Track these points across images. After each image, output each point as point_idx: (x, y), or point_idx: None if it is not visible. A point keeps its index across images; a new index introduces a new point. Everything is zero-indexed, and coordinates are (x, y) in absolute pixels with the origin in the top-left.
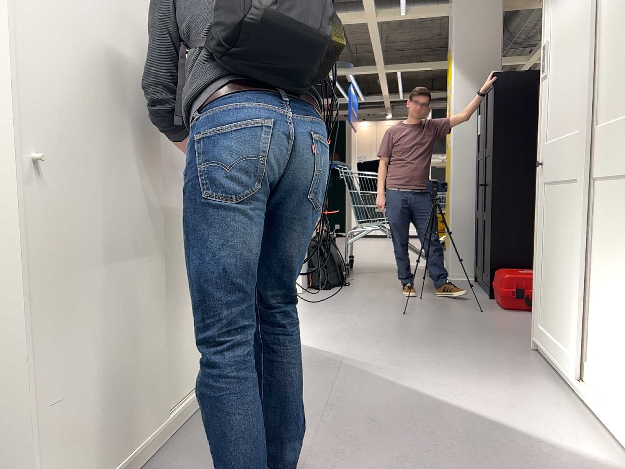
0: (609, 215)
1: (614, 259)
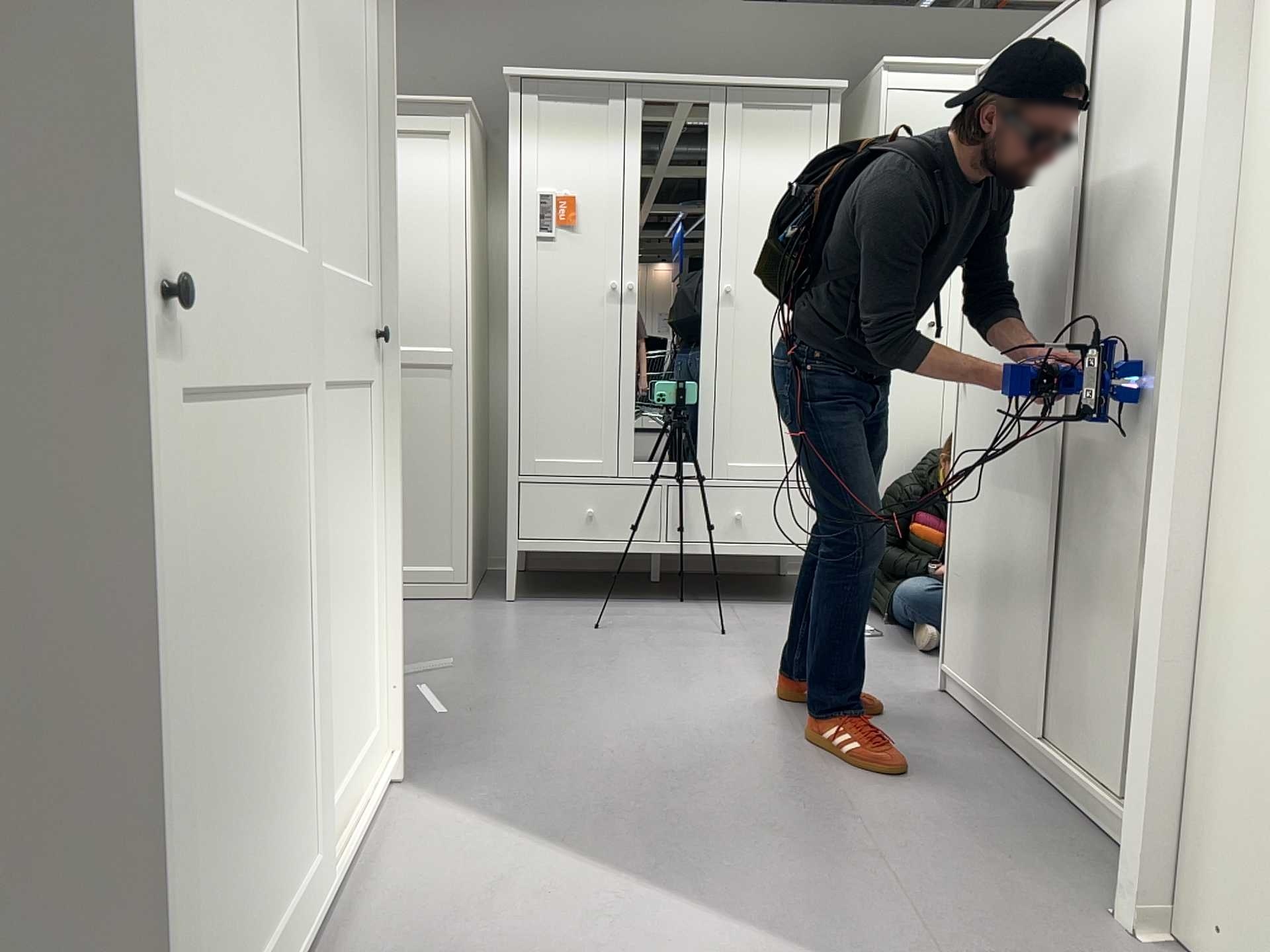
0: (329, 466)
1: (341, 545)
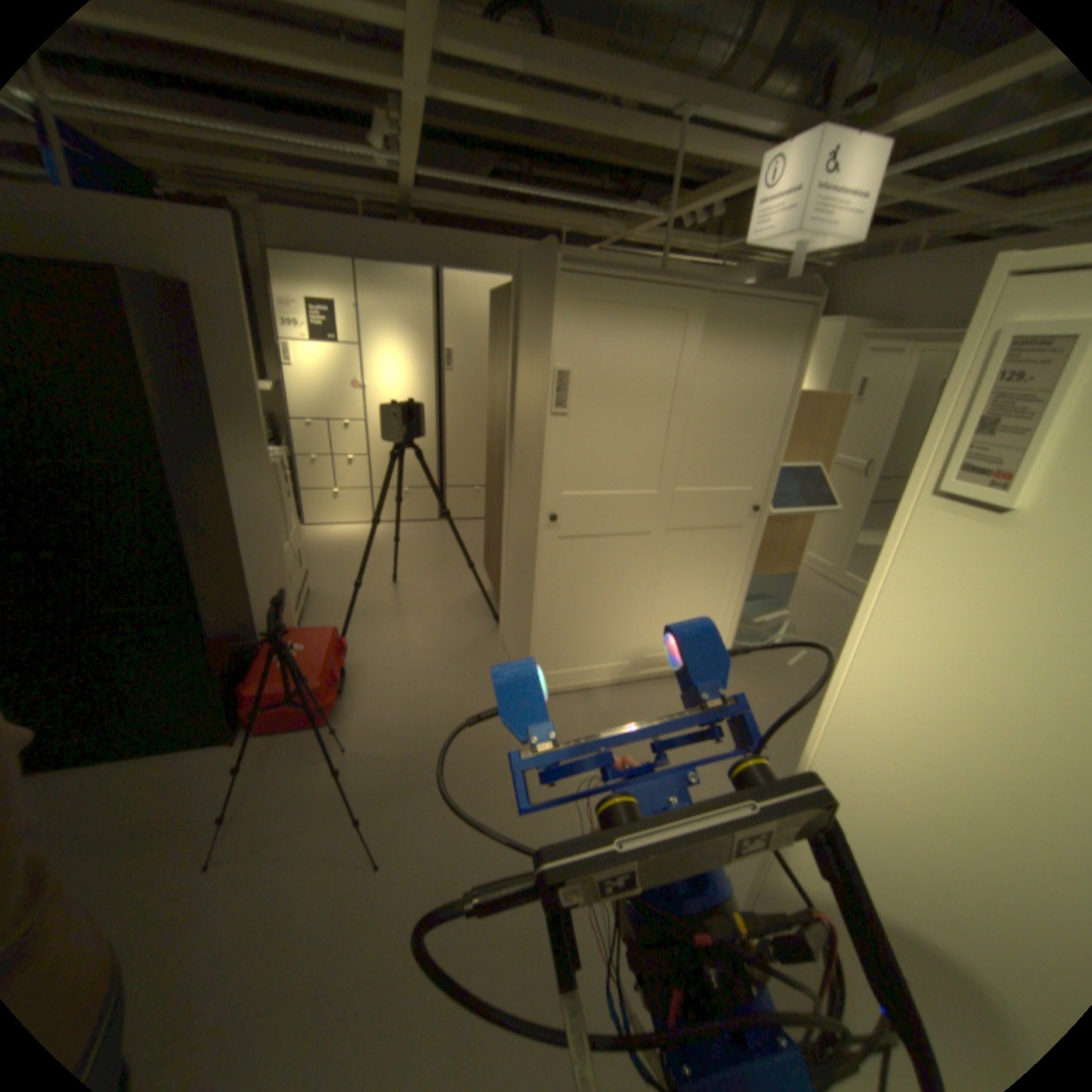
0: (692, 553)
1: (697, 579)
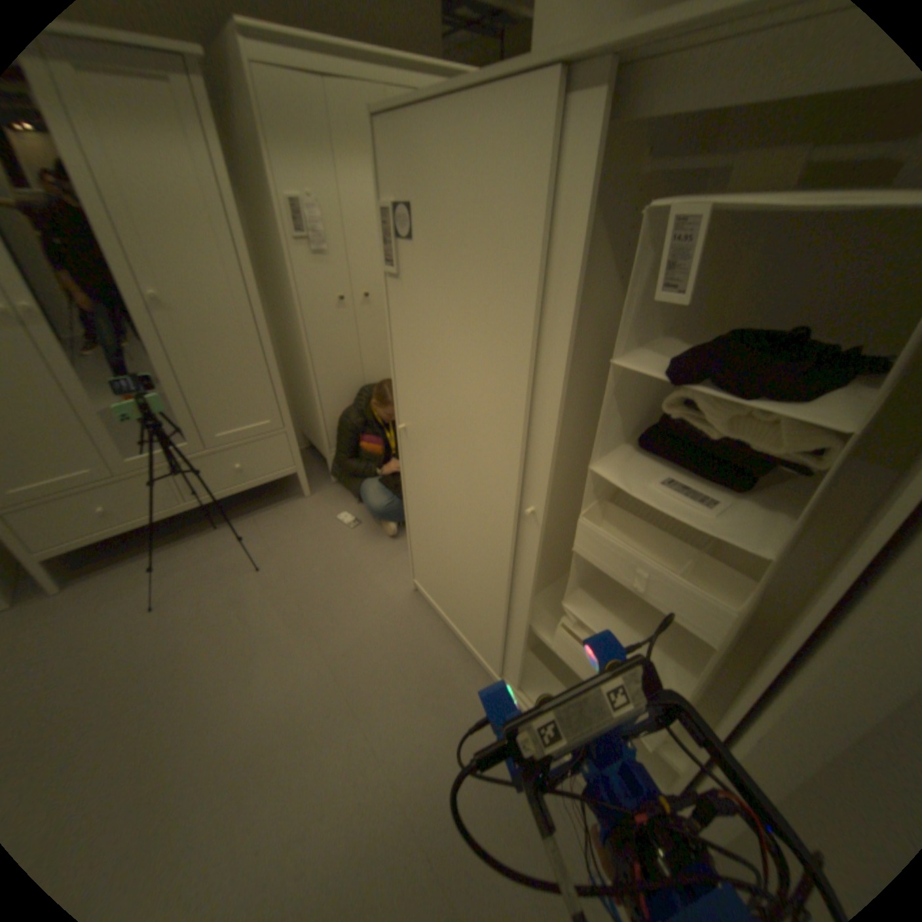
0: None
1: None
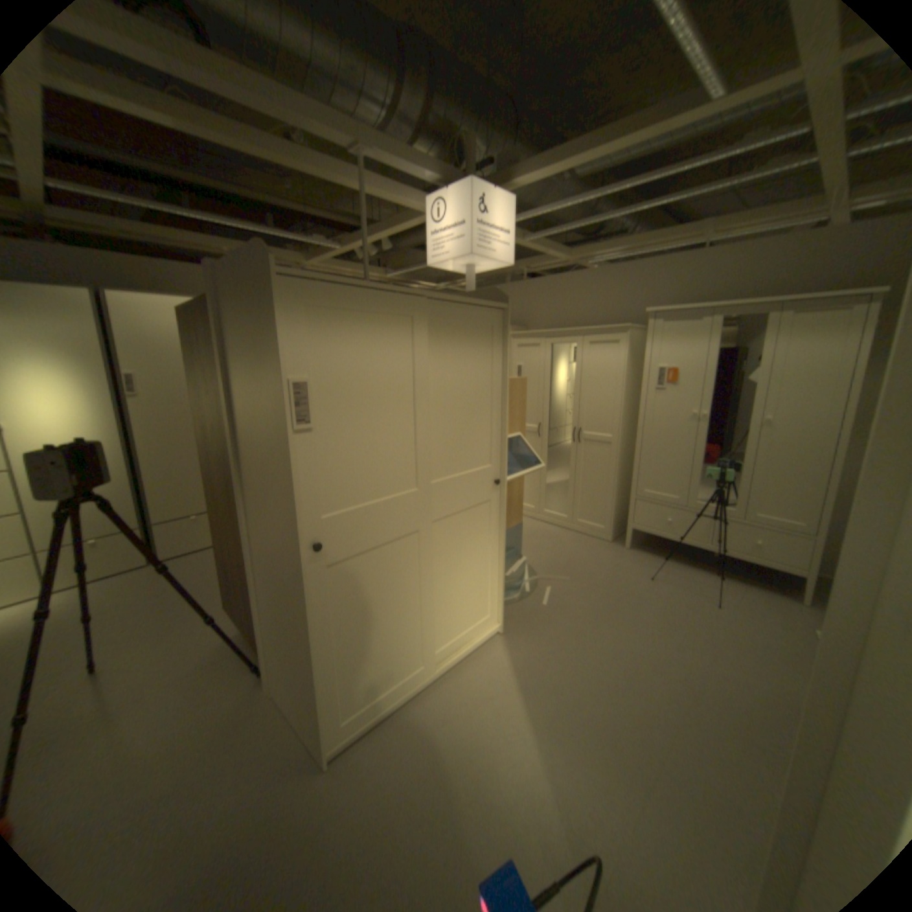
0: (455, 537)
1: (464, 559)
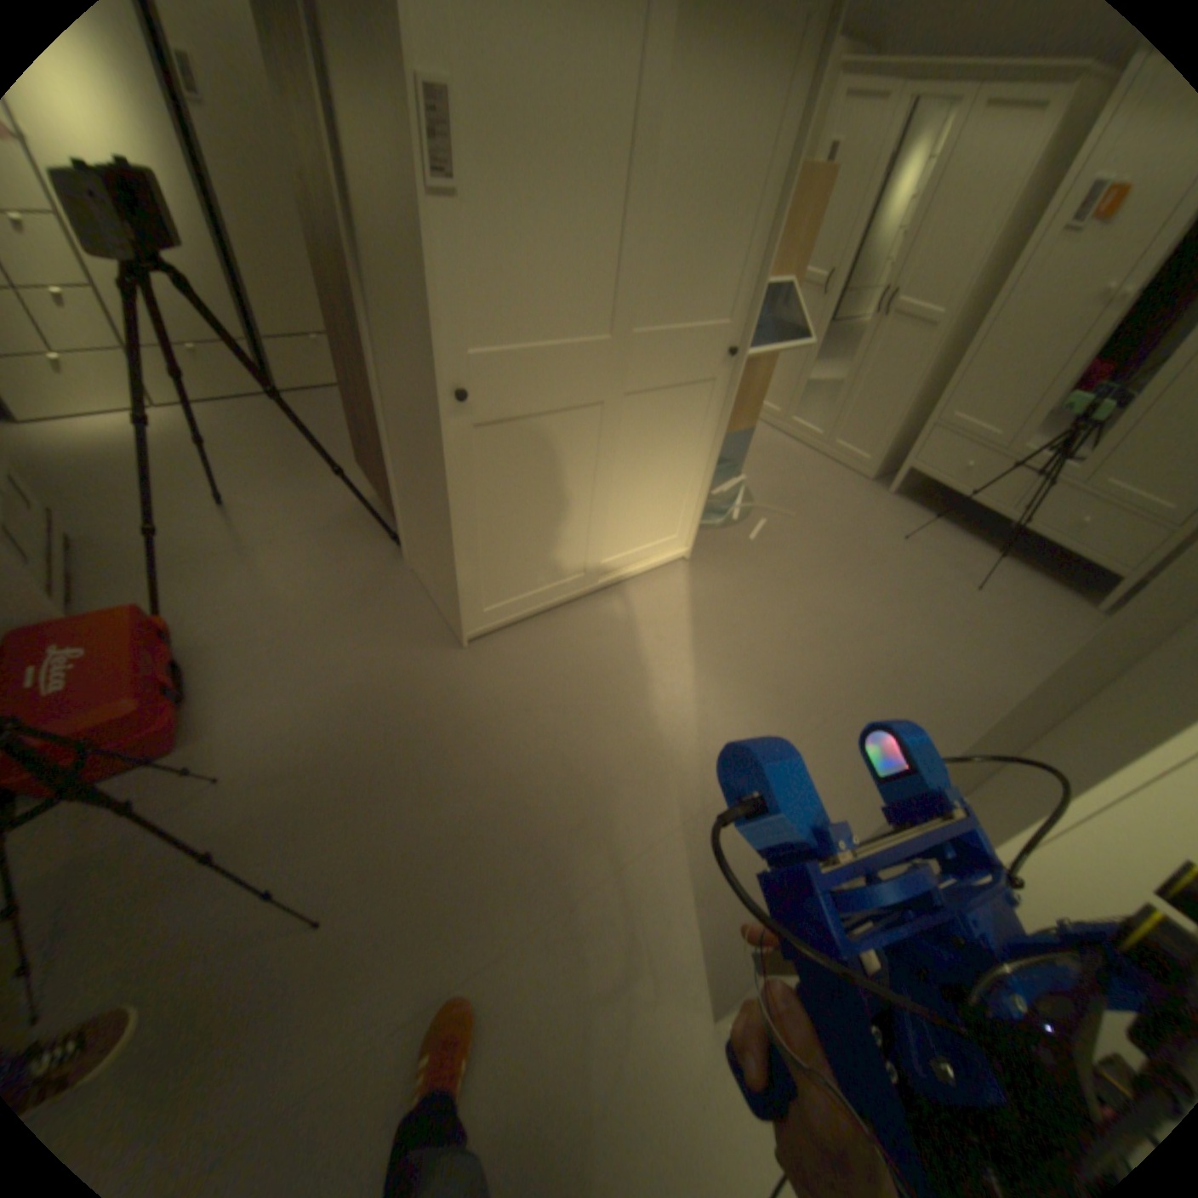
0: (655, 423)
1: (661, 457)
